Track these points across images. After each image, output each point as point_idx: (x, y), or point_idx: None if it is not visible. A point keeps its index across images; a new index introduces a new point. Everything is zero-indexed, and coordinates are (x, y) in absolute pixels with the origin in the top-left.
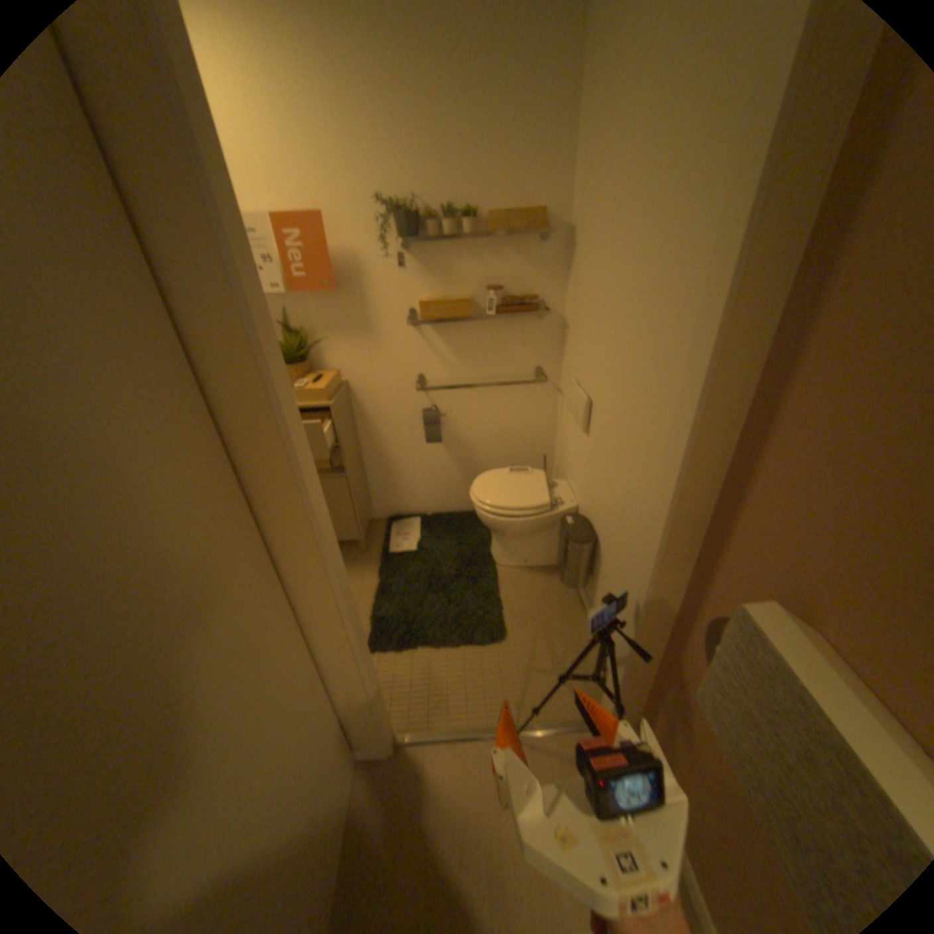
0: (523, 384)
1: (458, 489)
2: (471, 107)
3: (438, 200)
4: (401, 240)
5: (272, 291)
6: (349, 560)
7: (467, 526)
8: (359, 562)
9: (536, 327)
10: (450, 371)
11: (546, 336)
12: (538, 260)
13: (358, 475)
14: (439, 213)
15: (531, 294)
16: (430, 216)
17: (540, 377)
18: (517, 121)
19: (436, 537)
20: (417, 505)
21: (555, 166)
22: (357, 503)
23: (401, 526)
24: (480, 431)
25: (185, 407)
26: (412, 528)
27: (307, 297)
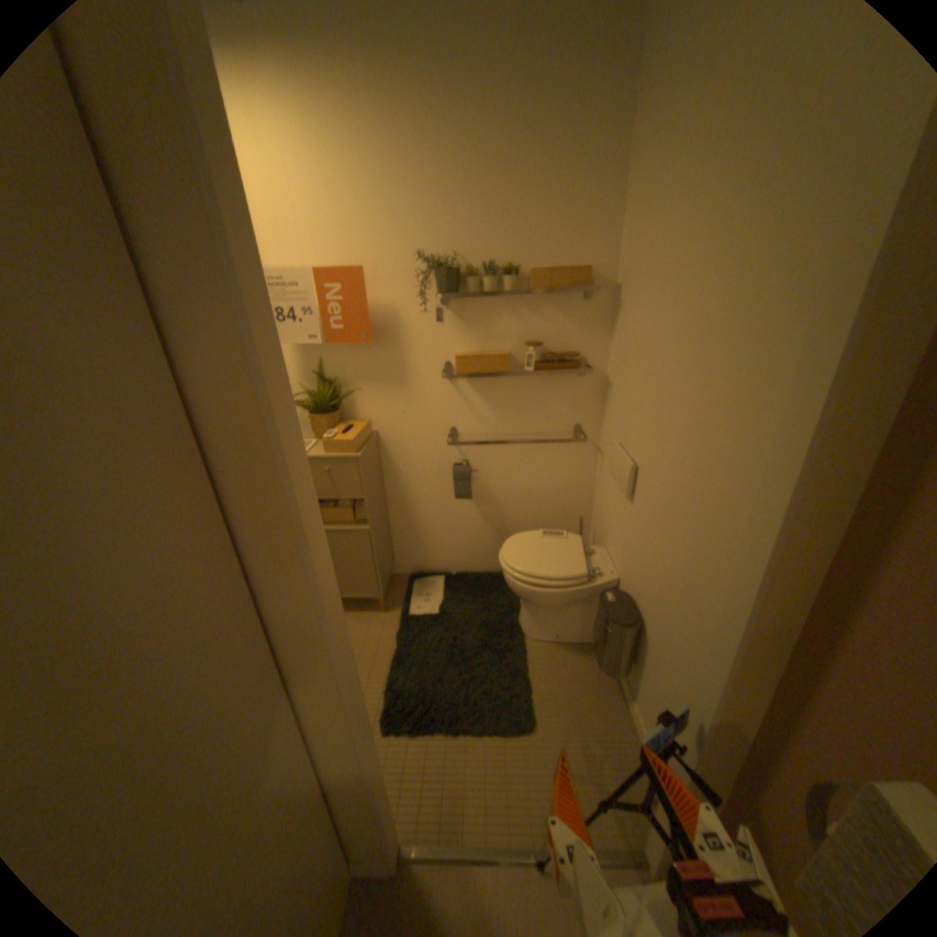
0: (561, 442)
1: (487, 548)
2: (517, 172)
3: (481, 259)
4: (441, 296)
5: (311, 342)
6: (366, 620)
7: (494, 591)
8: (377, 624)
9: (576, 384)
10: (485, 426)
11: (587, 394)
12: (581, 318)
13: (382, 529)
14: (481, 271)
15: (573, 351)
16: (471, 274)
17: (579, 436)
18: (563, 185)
19: (460, 601)
20: (442, 563)
21: (601, 227)
22: (379, 559)
23: (424, 585)
24: (513, 489)
25: (190, 472)
26: (435, 589)
27: (344, 349)
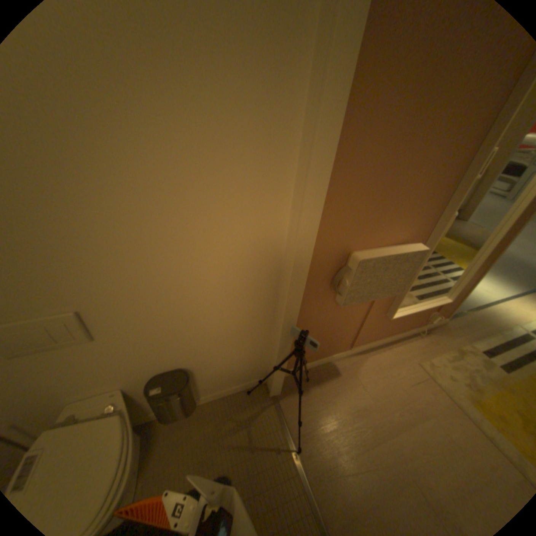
0: None
1: None
2: None
3: None
4: None
5: None
6: None
7: None
8: None
9: None
10: None
11: None
12: None
13: None
14: None
15: None
16: None
17: None
18: None
19: None
20: None
21: None
22: None
23: None
24: None
25: None
26: None
27: None
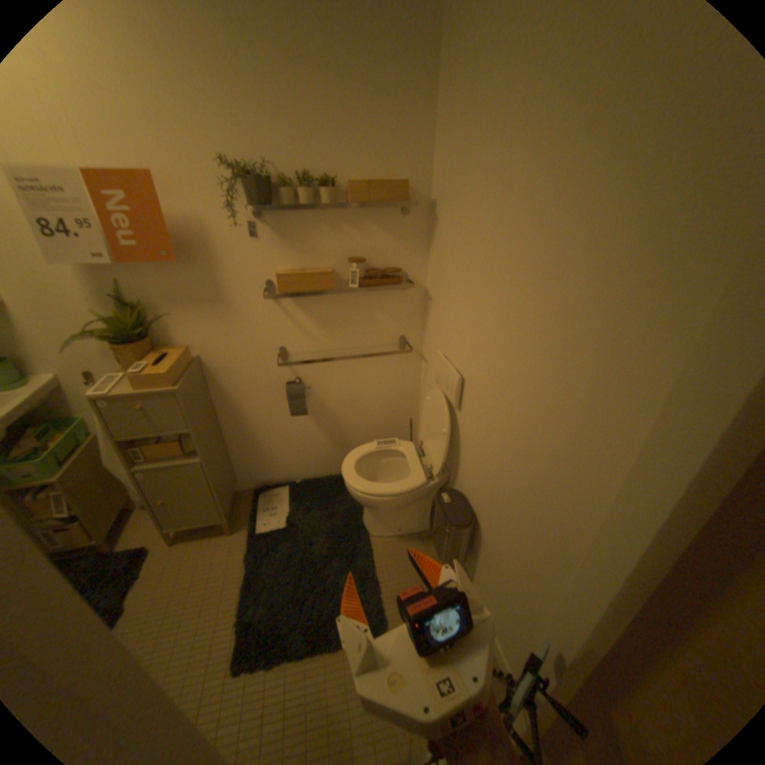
0: (388, 353)
1: (327, 454)
2: (325, 68)
3: (293, 167)
4: (252, 207)
5: (98, 259)
6: (210, 546)
7: (337, 493)
8: (222, 549)
9: (399, 298)
10: (314, 343)
11: (409, 307)
12: (400, 233)
13: (217, 455)
14: (295, 180)
15: (394, 266)
16: (284, 183)
17: (404, 345)
18: (375, 89)
19: (306, 510)
20: (285, 473)
21: (414, 139)
22: (217, 486)
23: (269, 499)
24: (347, 399)
25: None
26: (280, 501)
27: (143, 267)
